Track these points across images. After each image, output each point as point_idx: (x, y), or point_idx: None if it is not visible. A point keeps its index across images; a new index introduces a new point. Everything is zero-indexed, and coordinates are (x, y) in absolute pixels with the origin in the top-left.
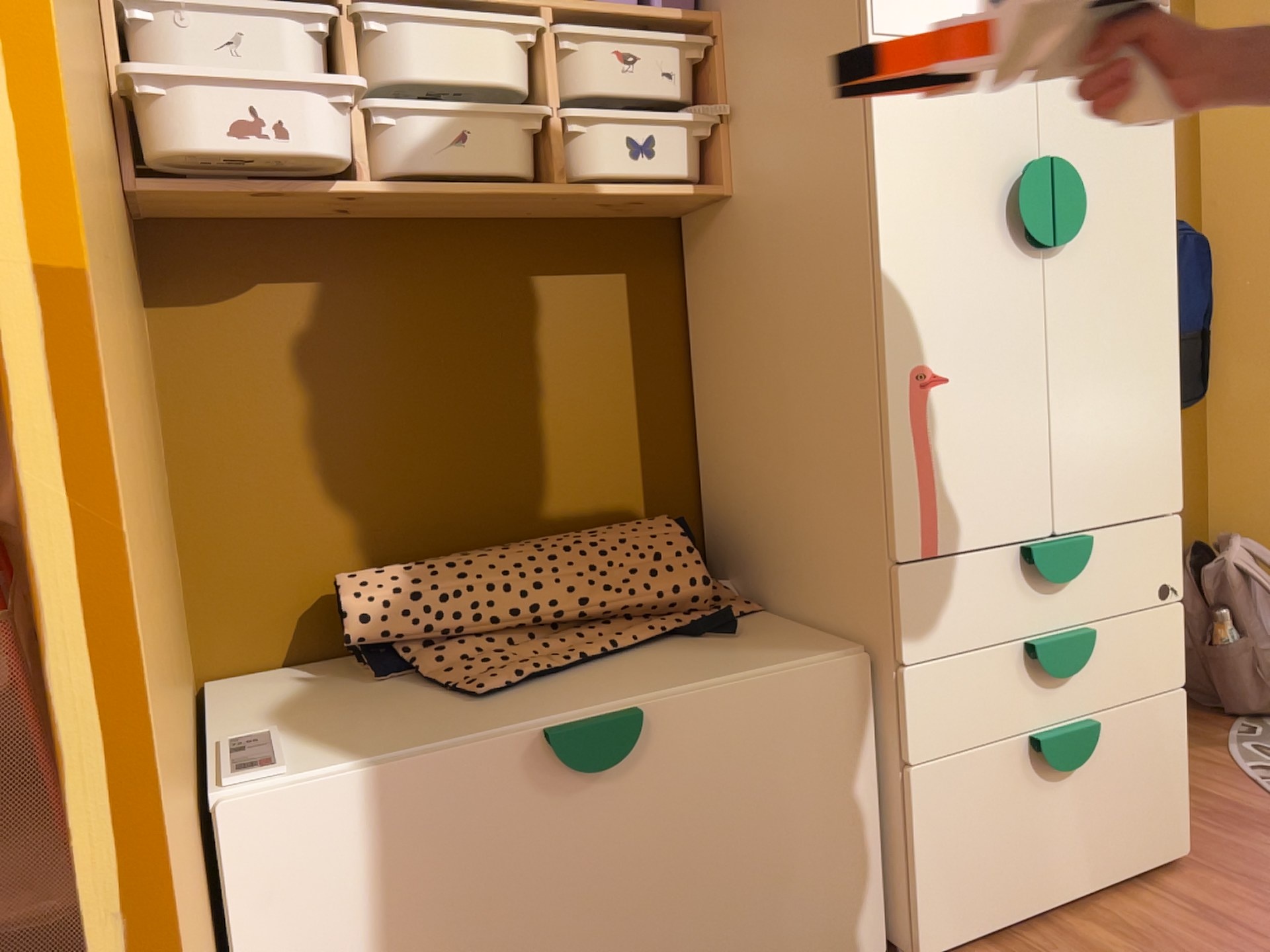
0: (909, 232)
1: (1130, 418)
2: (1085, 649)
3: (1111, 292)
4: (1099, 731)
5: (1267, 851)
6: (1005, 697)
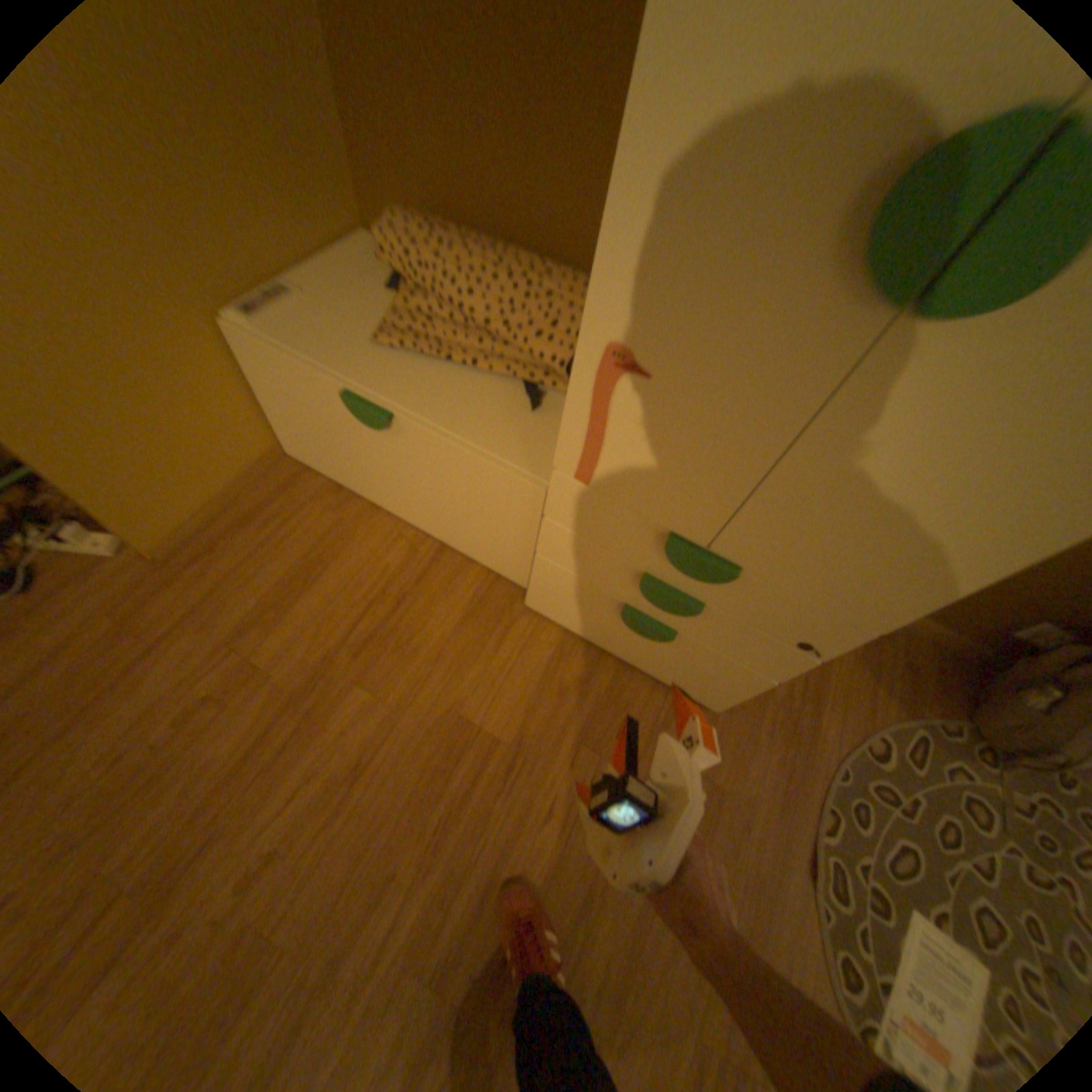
0: (665, 164)
1: (881, 548)
2: (682, 611)
3: (996, 426)
4: (677, 640)
5: (756, 758)
6: (614, 579)
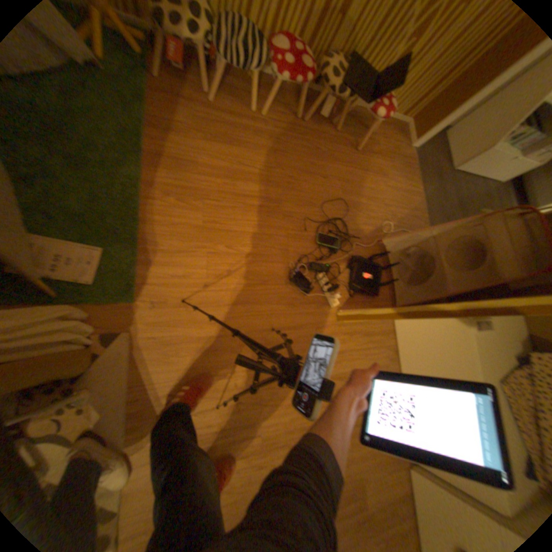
0: None
1: None
2: None
3: None
4: None
5: None
6: None
